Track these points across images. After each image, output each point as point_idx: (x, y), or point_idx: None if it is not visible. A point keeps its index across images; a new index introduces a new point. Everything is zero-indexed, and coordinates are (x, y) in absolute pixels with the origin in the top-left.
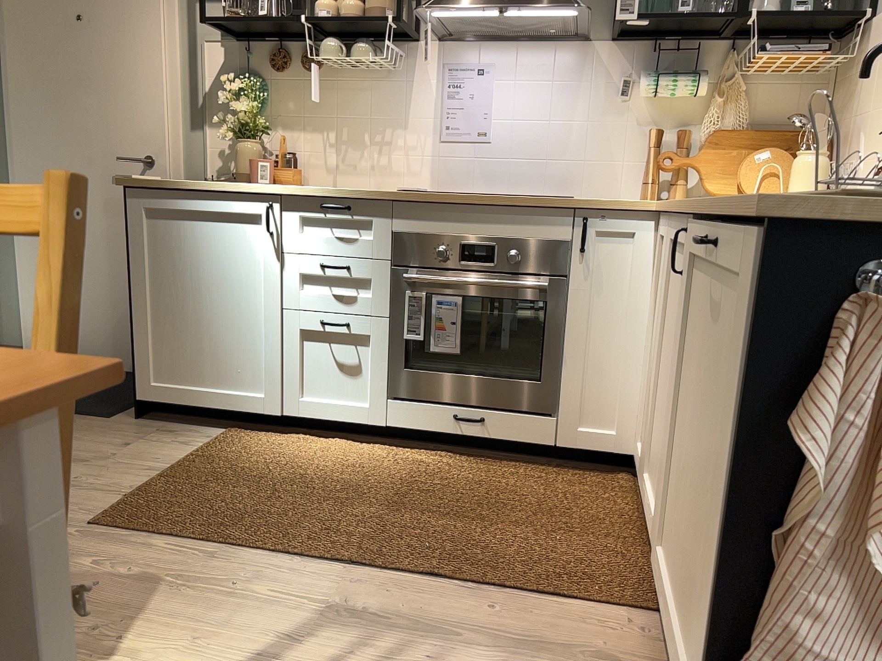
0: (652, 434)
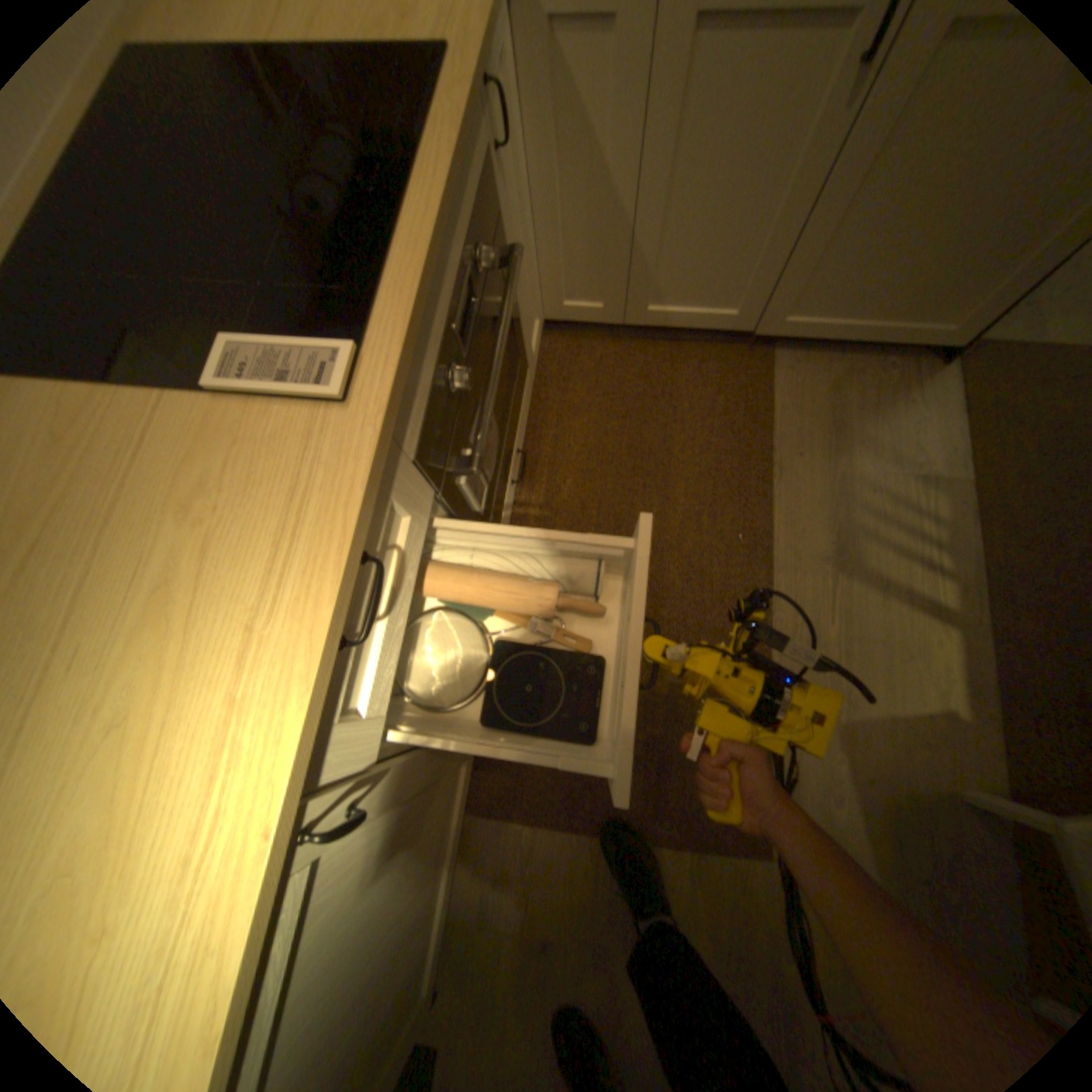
0: (650, 273)
